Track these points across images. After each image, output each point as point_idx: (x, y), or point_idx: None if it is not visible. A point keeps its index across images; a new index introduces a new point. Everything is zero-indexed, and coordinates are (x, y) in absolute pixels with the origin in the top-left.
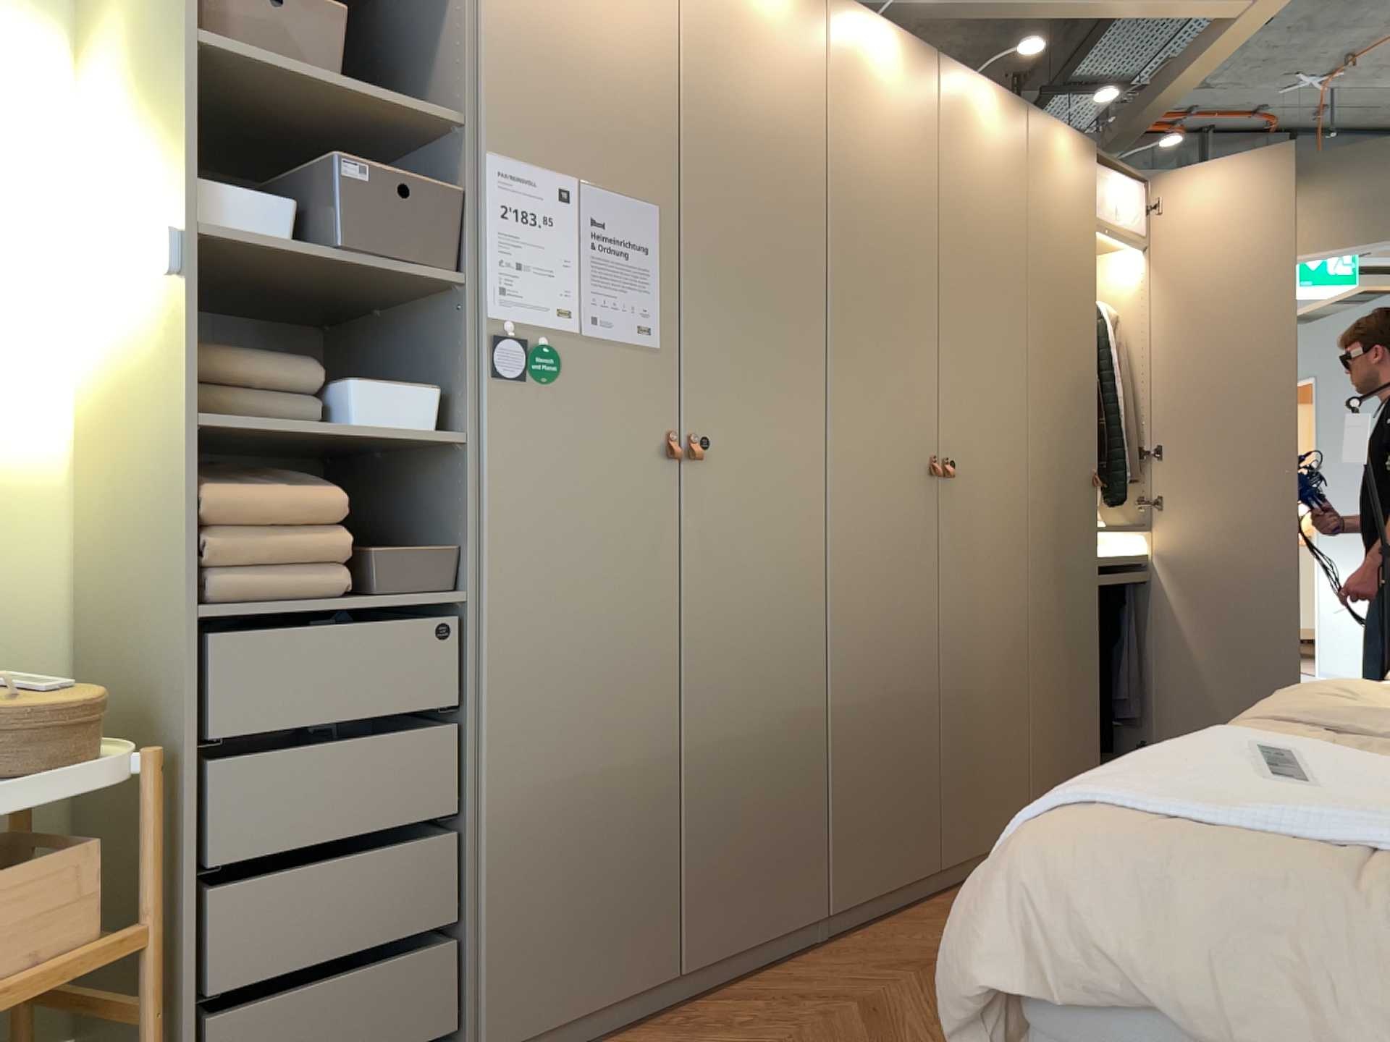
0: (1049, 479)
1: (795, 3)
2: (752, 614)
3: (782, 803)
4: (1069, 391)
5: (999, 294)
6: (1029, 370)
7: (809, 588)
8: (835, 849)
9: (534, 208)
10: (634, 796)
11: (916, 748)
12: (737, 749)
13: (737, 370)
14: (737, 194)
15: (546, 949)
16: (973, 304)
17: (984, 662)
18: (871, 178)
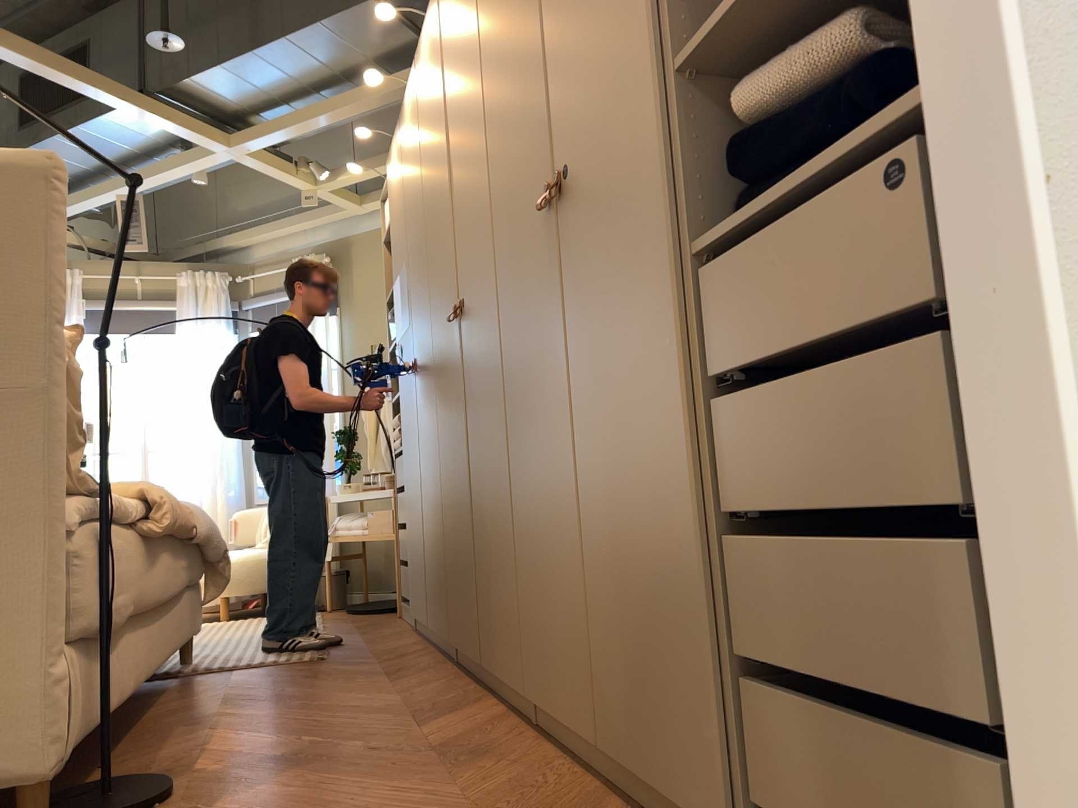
0: (515, 253)
1: (413, 93)
2: (428, 445)
3: (439, 558)
4: (523, 112)
5: (473, 105)
6: (493, 148)
7: (436, 427)
8: (451, 601)
9: (397, 294)
10: (419, 531)
11: (468, 548)
12: (430, 519)
13: (418, 317)
14: (413, 226)
15: (414, 585)
16: (464, 144)
17: (491, 481)
18: (430, 140)
